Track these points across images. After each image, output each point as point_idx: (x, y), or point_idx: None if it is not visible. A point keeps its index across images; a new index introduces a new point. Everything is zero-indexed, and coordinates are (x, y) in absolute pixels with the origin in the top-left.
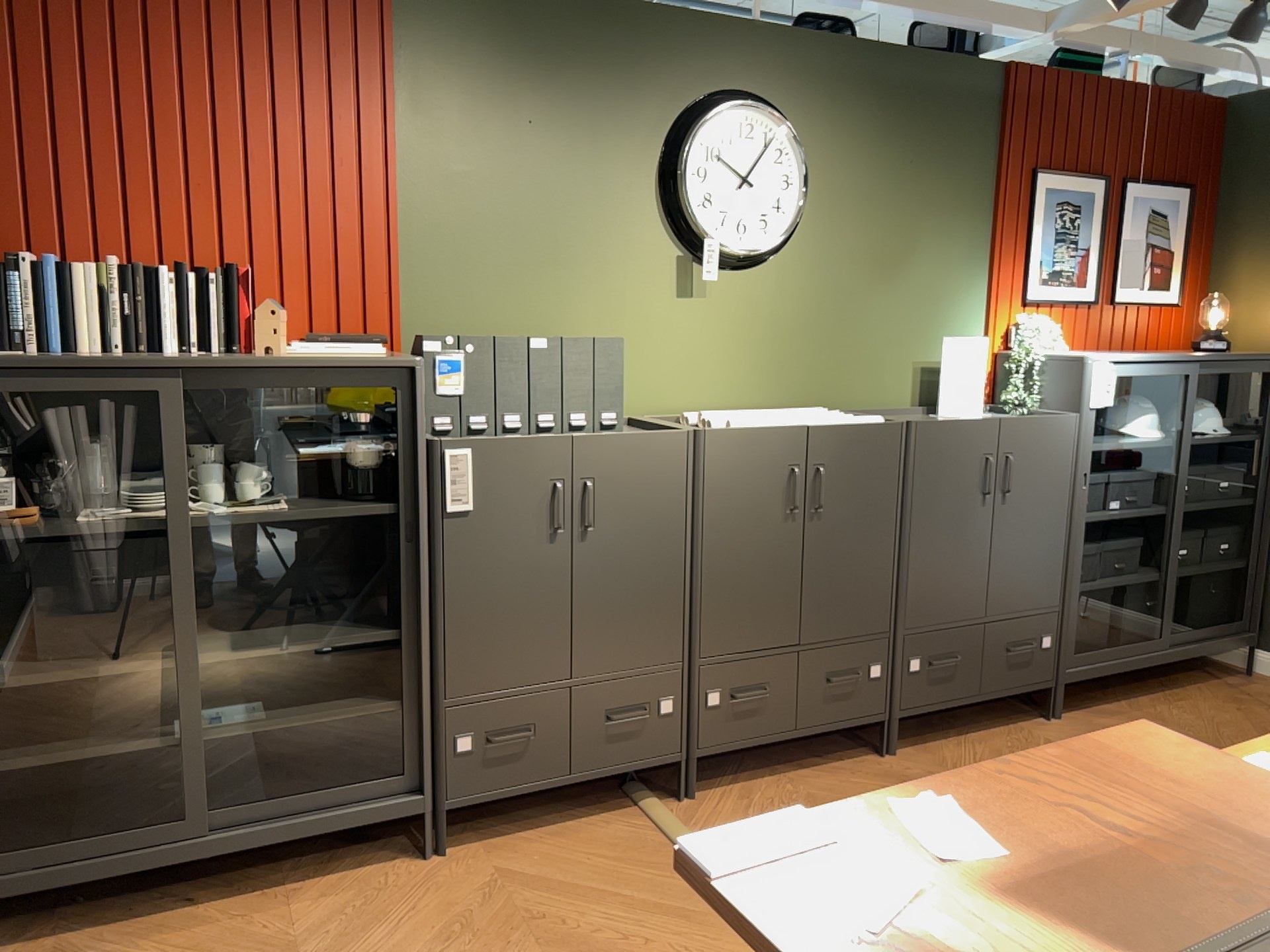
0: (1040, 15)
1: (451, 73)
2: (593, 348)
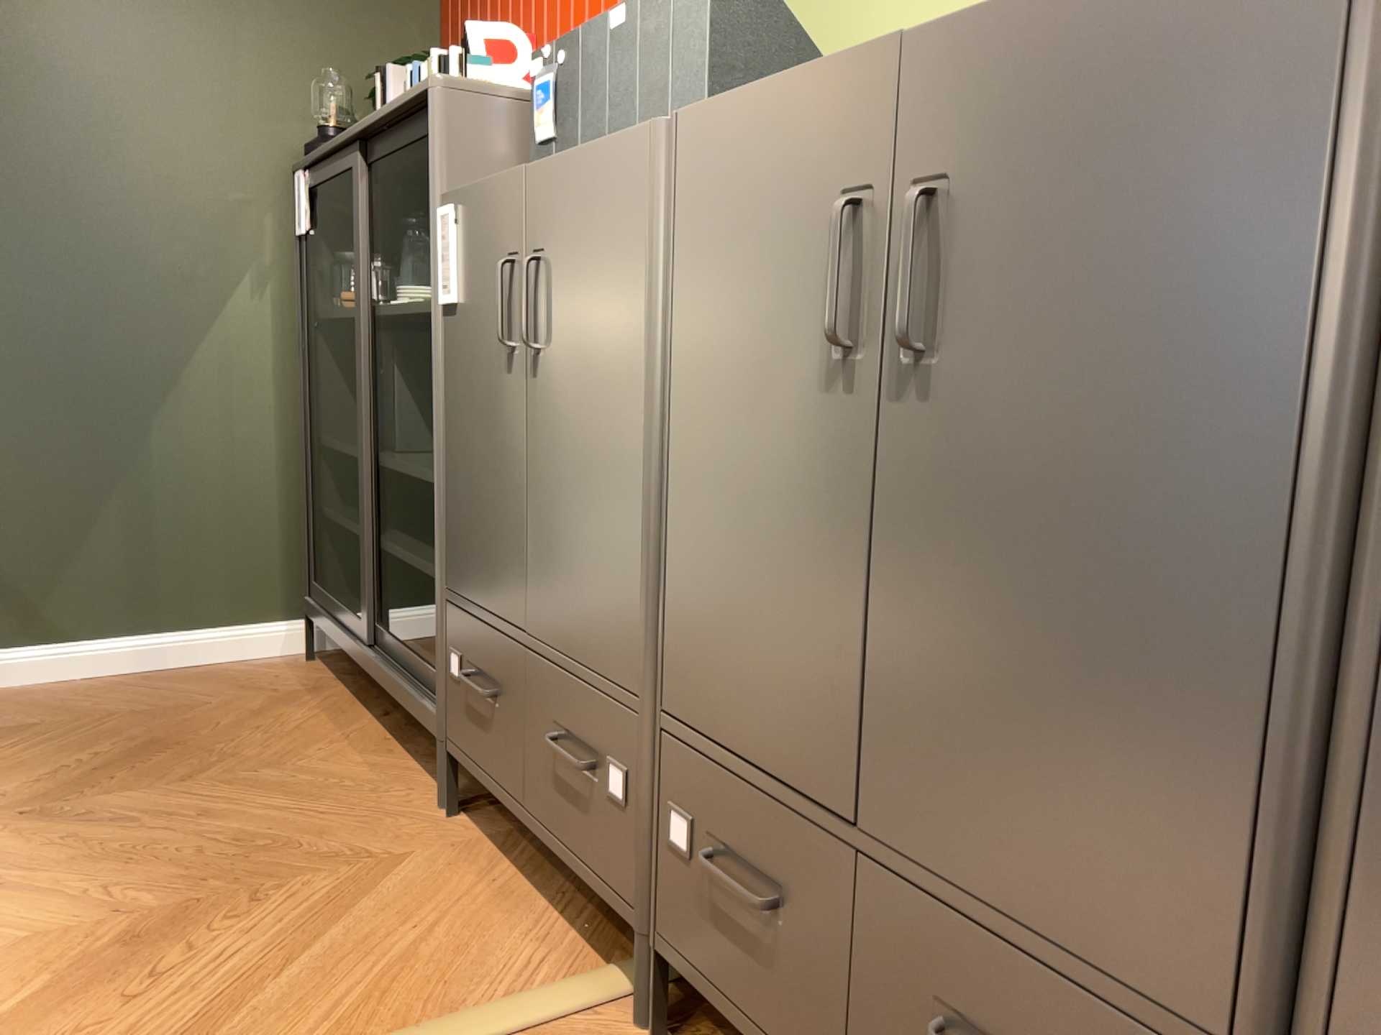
0: None
1: None
2: (671, 3)
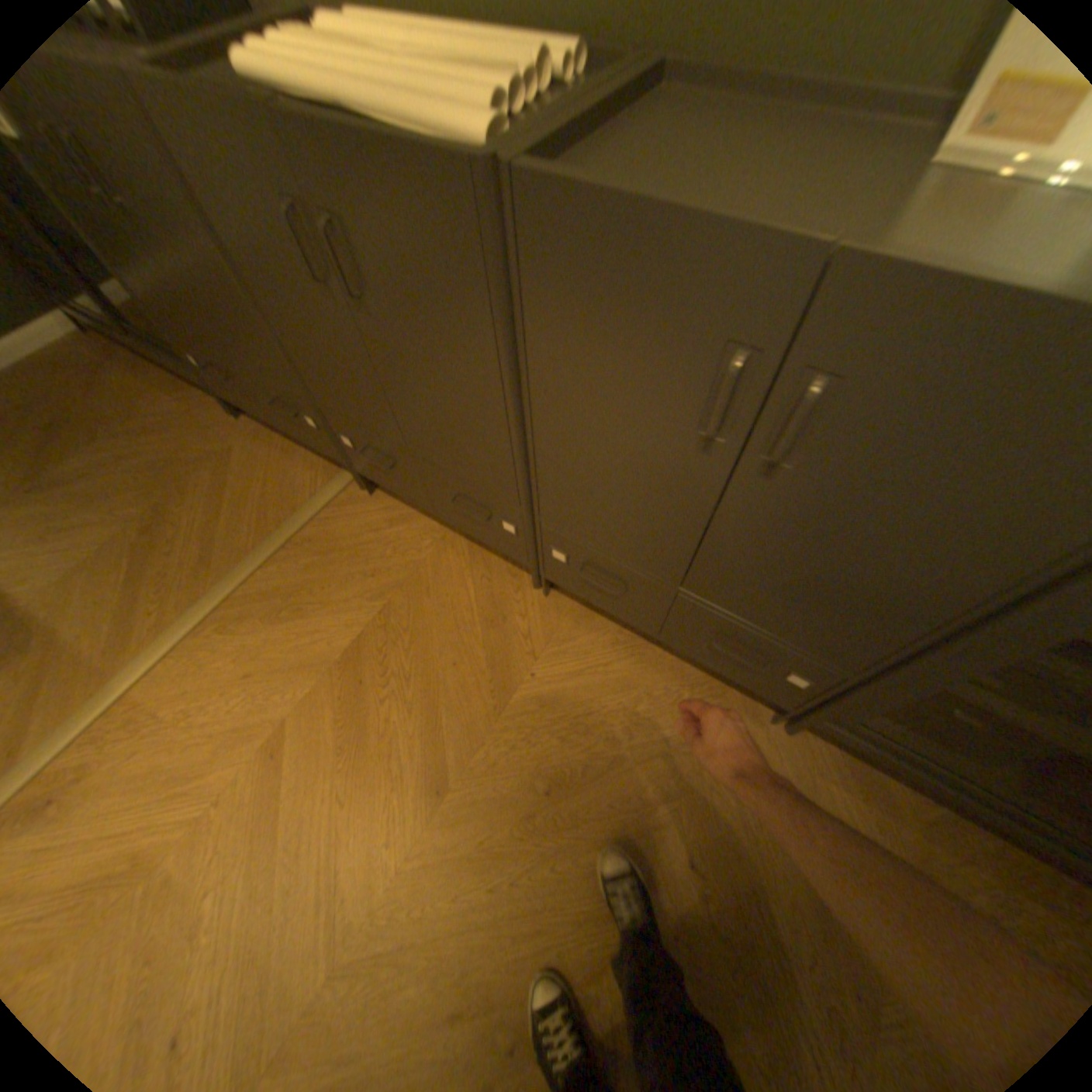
0: None
1: None
2: None
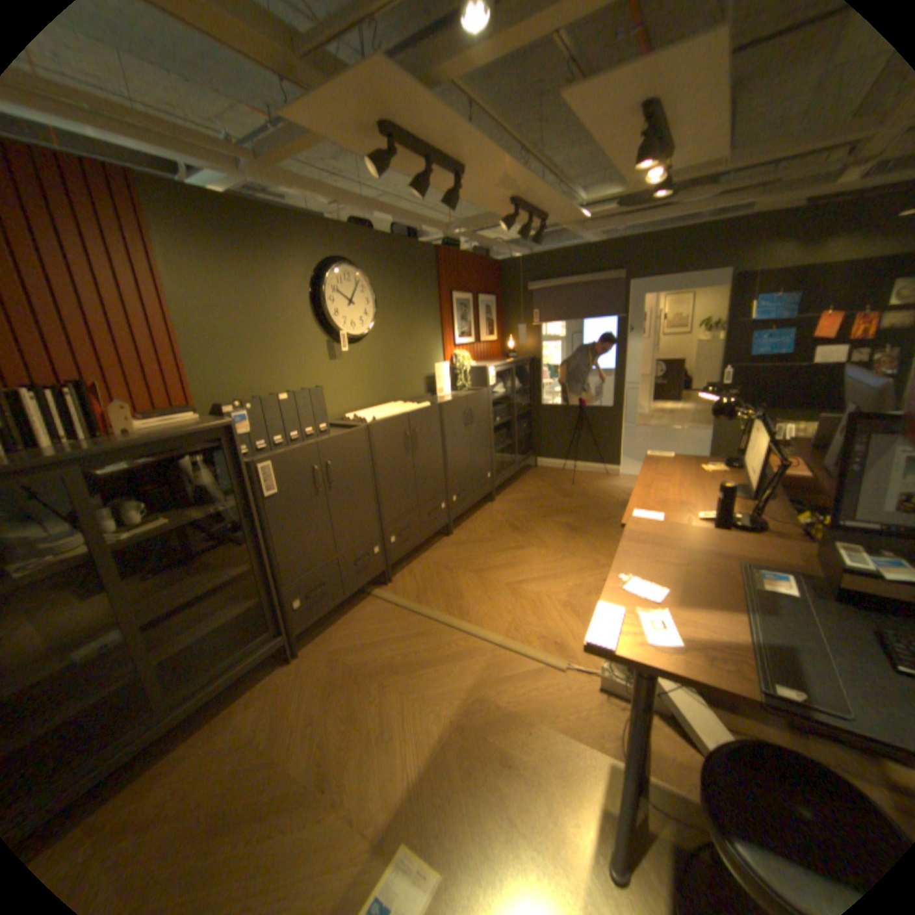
0: (445, 224)
1: (188, 245)
2: (311, 395)
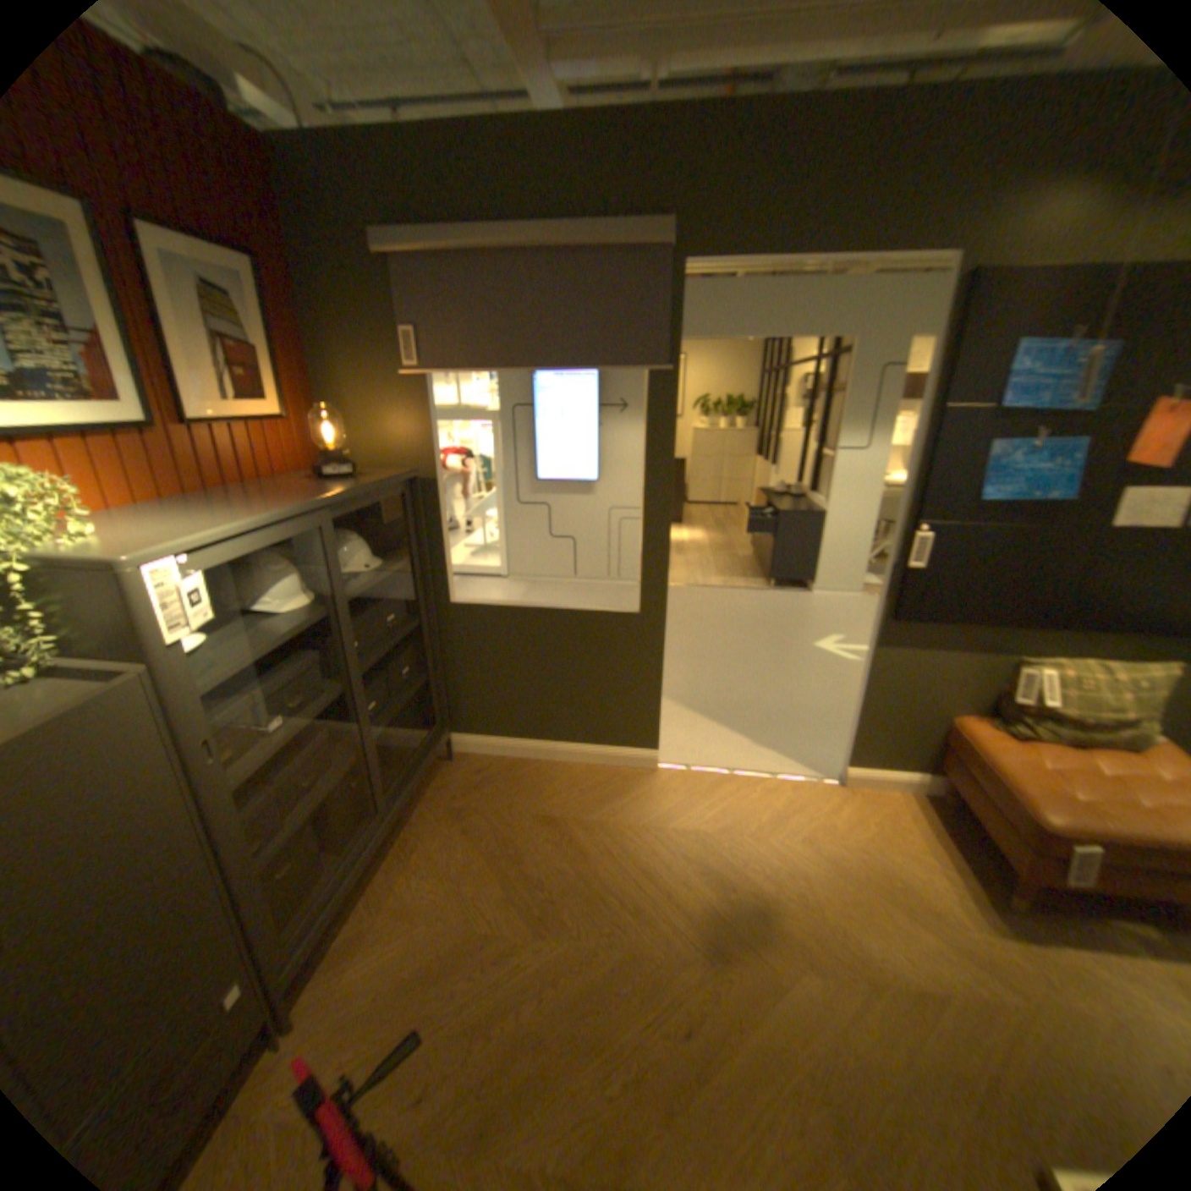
0: None
1: None
2: None
